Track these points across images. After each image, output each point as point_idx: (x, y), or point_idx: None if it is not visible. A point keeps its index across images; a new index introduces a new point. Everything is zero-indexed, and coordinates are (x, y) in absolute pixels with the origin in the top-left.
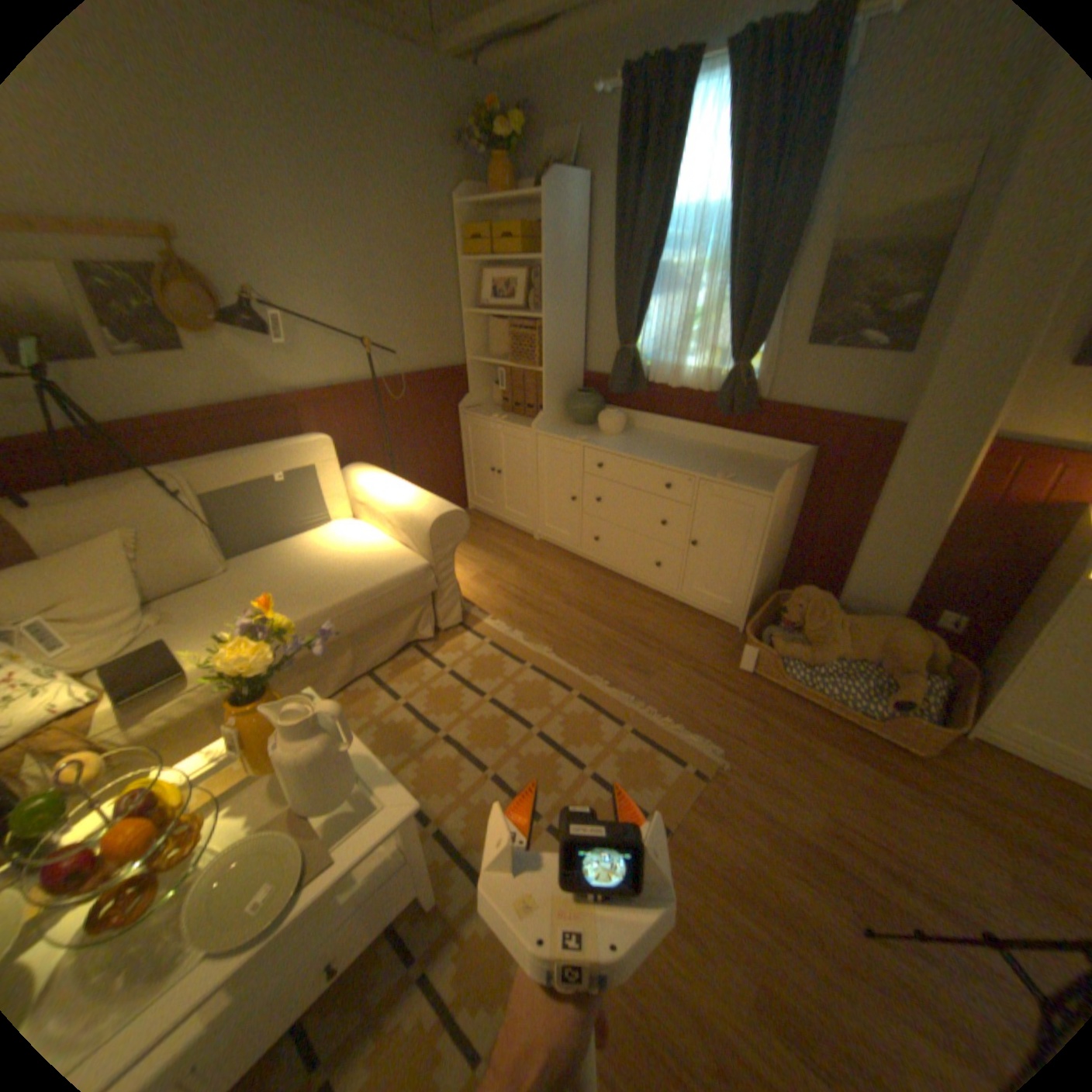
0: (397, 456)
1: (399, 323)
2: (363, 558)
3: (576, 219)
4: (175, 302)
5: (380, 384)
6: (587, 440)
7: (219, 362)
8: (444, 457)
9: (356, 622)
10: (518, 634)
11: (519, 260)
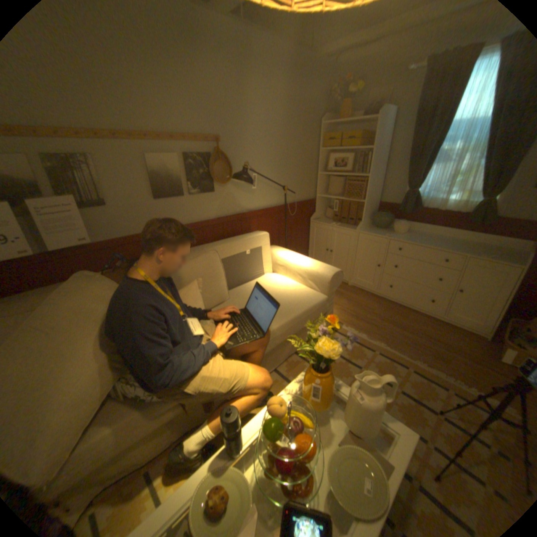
0: (283, 243)
1: (292, 180)
2: (294, 293)
3: (388, 129)
4: (215, 171)
5: (282, 208)
6: (391, 236)
7: (225, 198)
8: (301, 243)
9: (300, 327)
10: (363, 335)
11: (348, 149)
